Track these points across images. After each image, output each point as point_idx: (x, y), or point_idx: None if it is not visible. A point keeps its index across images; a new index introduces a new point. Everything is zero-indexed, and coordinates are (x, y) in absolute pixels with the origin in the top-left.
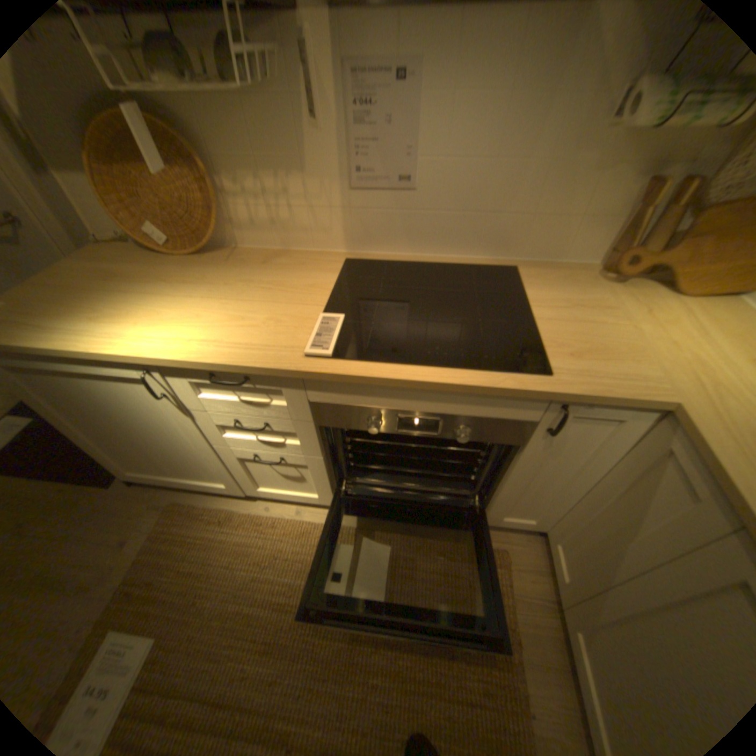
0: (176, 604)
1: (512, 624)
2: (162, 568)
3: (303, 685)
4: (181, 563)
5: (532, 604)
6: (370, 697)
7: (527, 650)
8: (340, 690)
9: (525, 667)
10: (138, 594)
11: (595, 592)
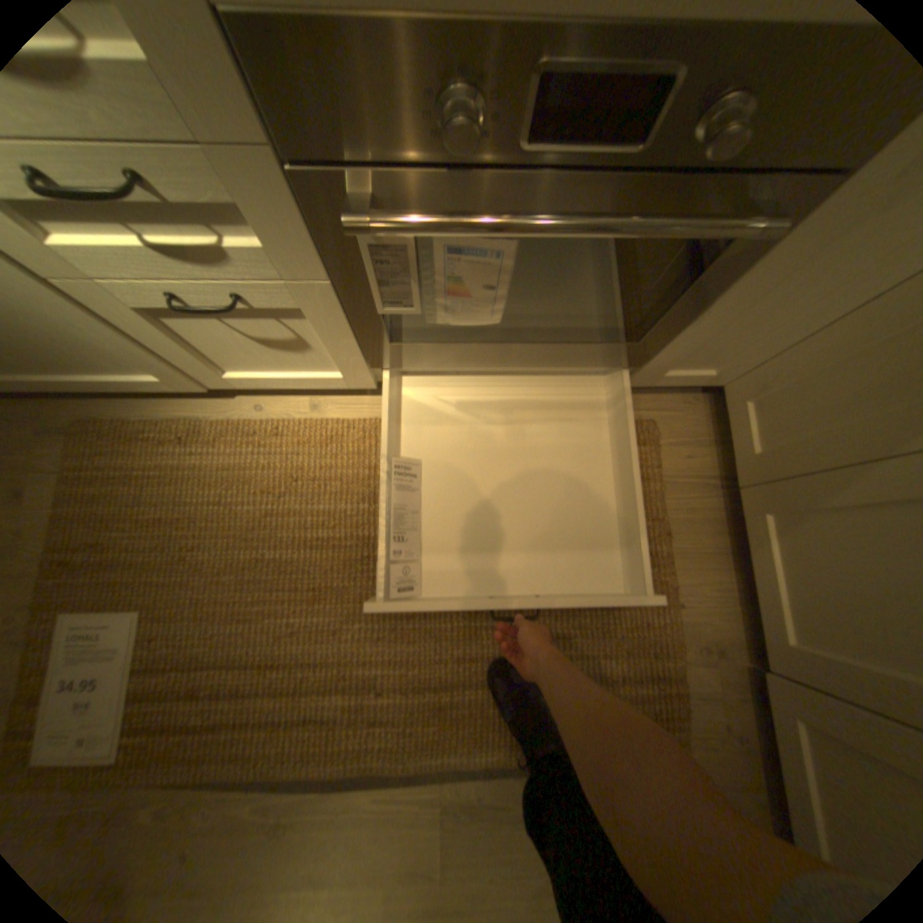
0: (151, 563)
1: (659, 512)
2: (104, 519)
3: (380, 626)
4: (134, 507)
5: (686, 483)
6: (475, 622)
7: (678, 538)
8: (433, 622)
9: (675, 556)
10: (80, 560)
11: (837, 463)
